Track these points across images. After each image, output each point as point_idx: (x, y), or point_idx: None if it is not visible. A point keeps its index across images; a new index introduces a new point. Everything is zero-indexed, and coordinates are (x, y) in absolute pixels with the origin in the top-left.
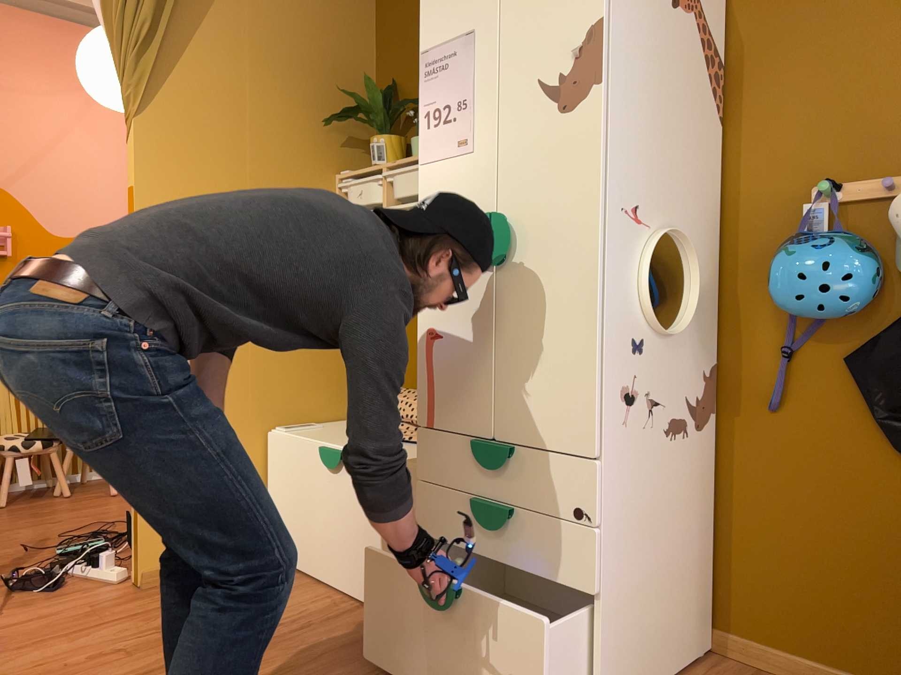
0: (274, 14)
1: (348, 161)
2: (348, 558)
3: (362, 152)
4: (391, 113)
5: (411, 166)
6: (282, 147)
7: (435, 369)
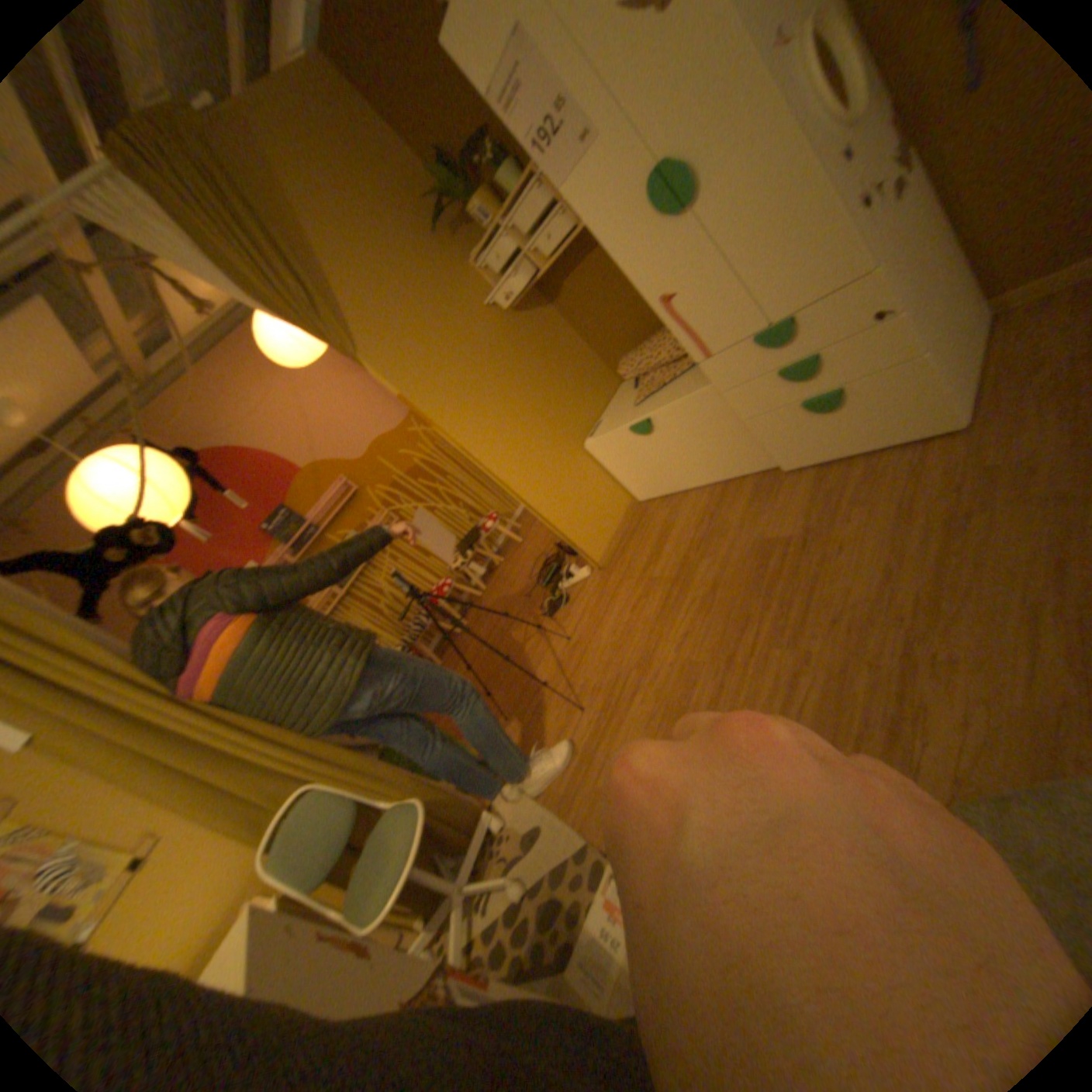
0: (328, 189)
1: (463, 240)
2: (698, 465)
3: (463, 224)
4: (458, 172)
5: (518, 196)
6: (427, 278)
7: (686, 317)
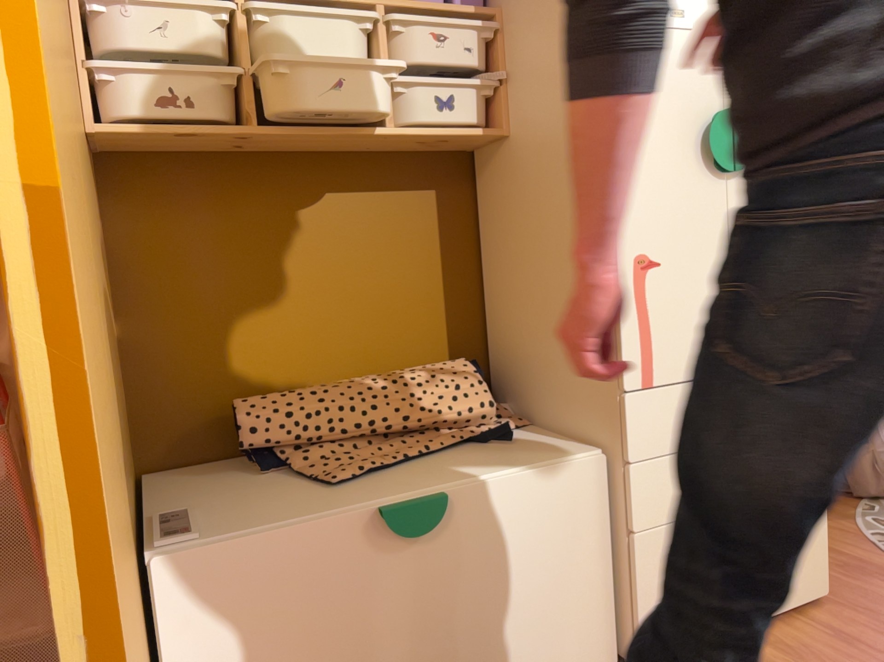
0: None
1: None
2: None
3: None
4: None
5: (324, 9)
6: None
7: (654, 309)
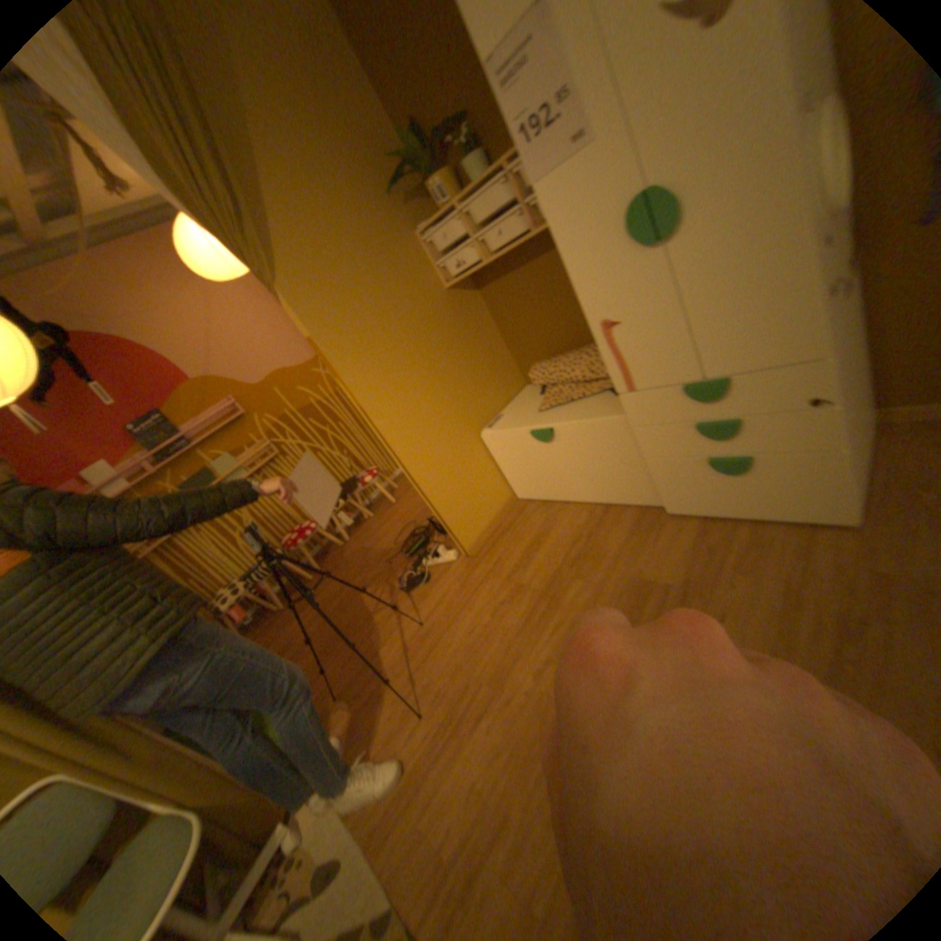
0: (290, 114)
1: (414, 211)
2: (584, 483)
3: (418, 196)
4: (426, 146)
5: (480, 185)
6: (369, 233)
7: (622, 347)
